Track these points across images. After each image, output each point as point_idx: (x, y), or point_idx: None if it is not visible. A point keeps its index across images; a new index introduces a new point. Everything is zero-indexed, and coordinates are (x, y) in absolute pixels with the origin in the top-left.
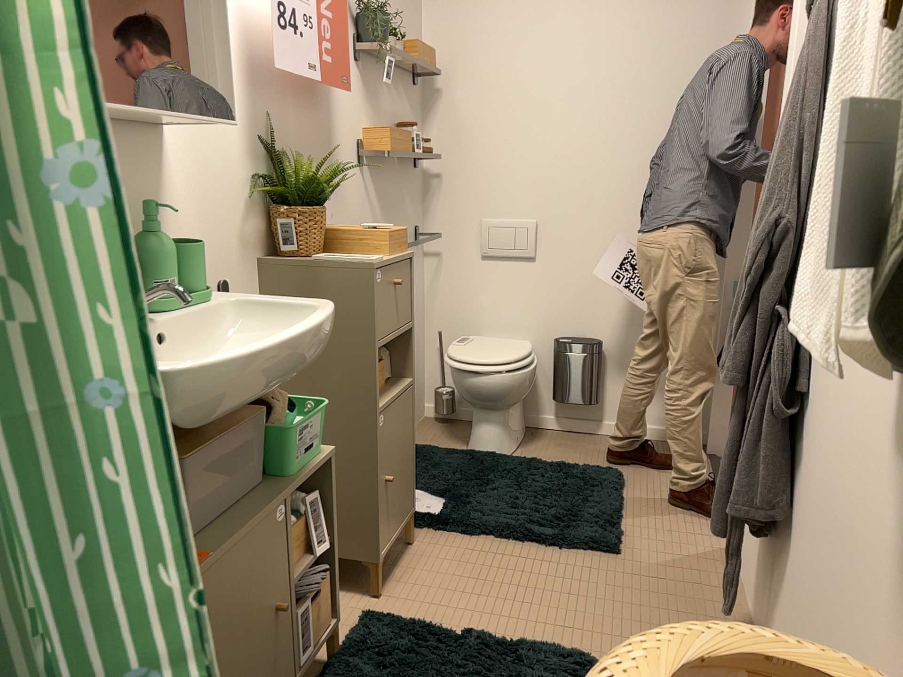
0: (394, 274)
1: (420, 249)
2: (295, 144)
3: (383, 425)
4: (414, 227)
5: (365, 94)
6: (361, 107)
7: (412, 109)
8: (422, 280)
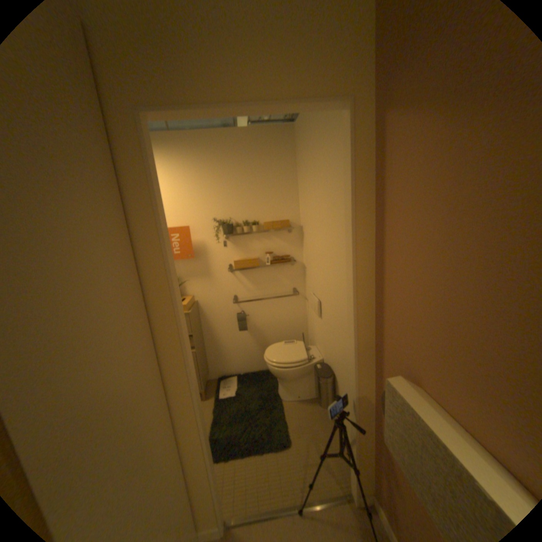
0: None
1: (298, 297)
2: (182, 273)
3: None
4: (289, 288)
5: (233, 247)
6: (230, 252)
7: (286, 241)
8: (302, 309)
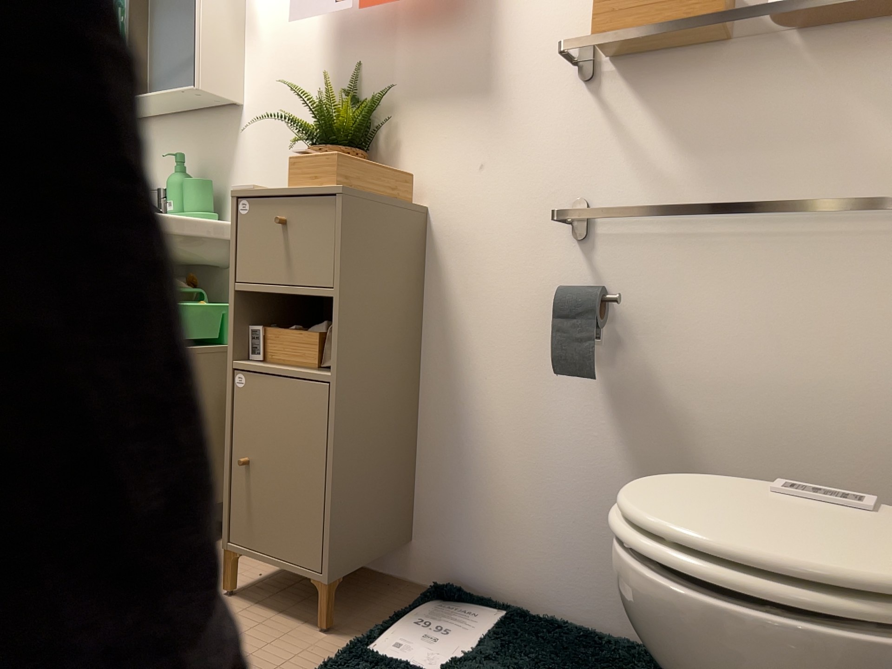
0: (279, 209)
1: None
2: (397, 81)
3: (239, 388)
4: None
5: None
6: None
7: None
8: None
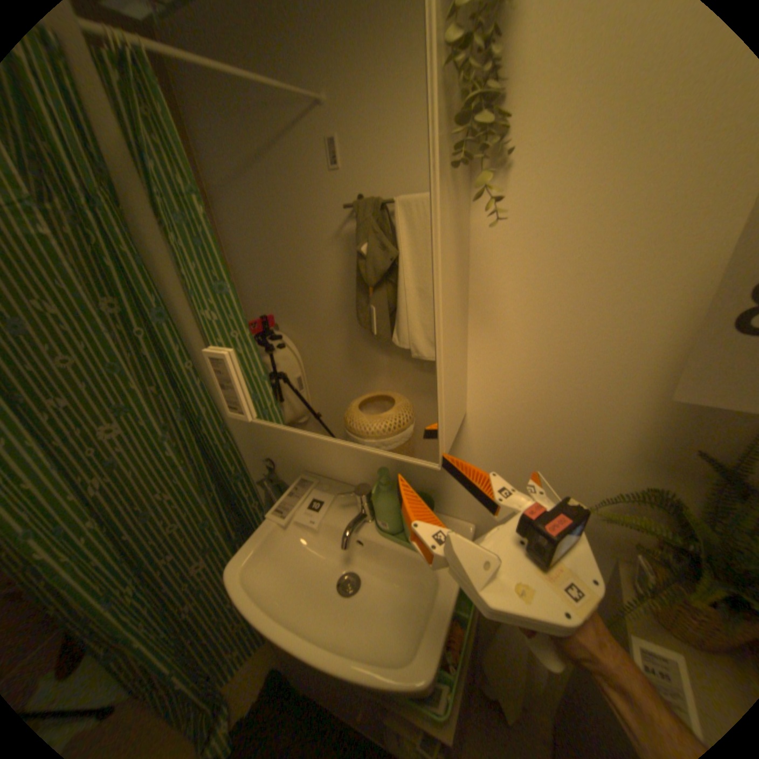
0: None
1: None
2: None
3: None
4: None
5: None
6: None
7: None
8: None
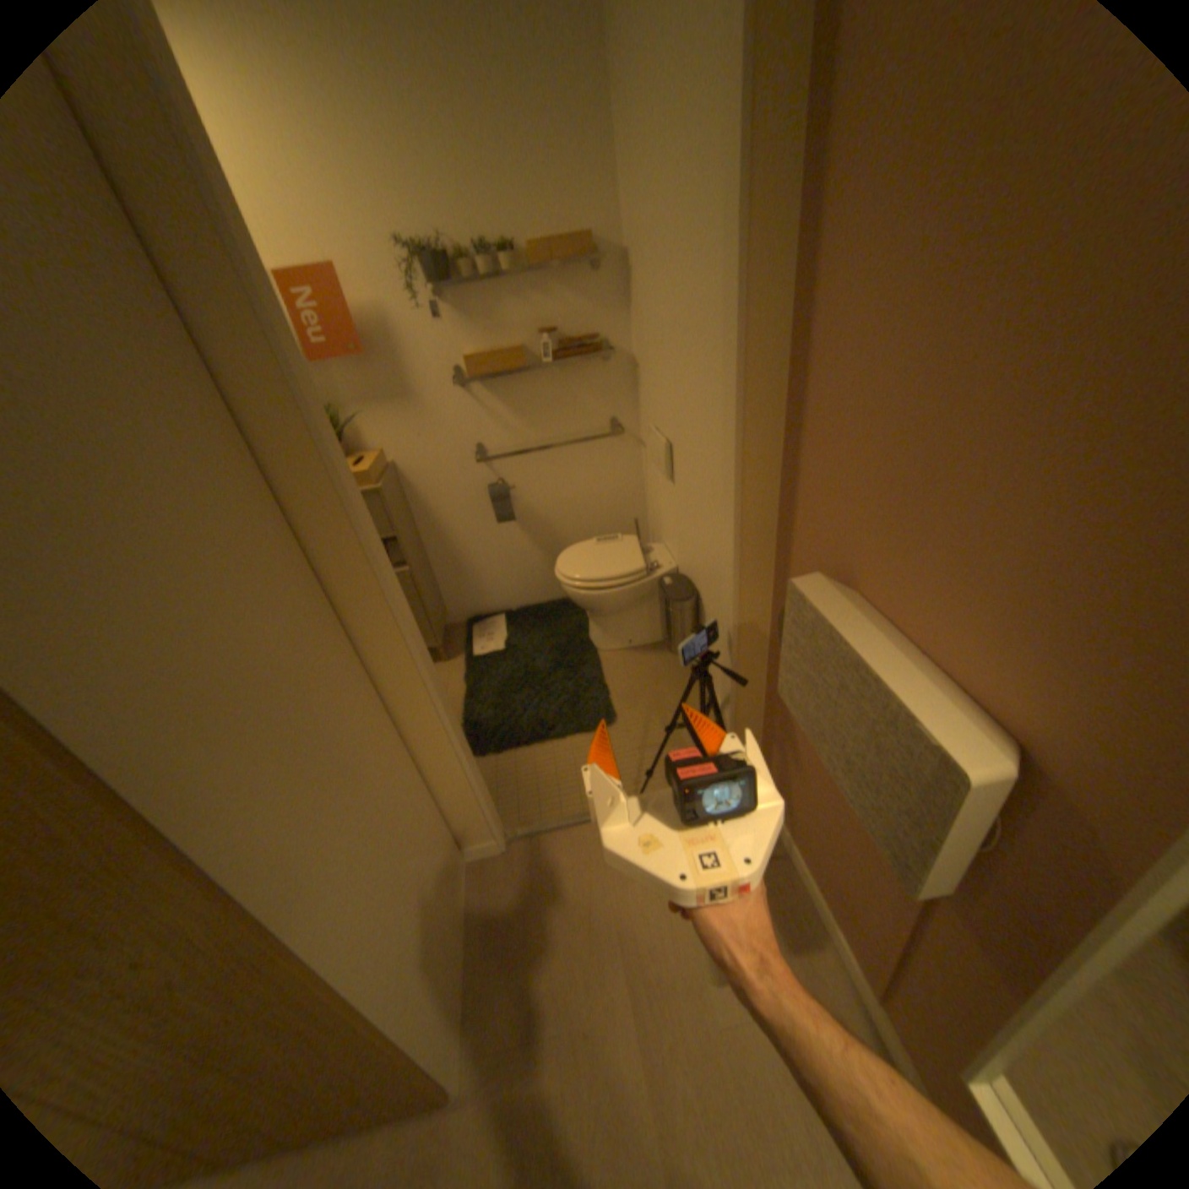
0: None
1: (622, 438)
2: (342, 394)
3: None
4: (602, 419)
5: (456, 318)
6: (451, 333)
7: (586, 294)
8: (632, 466)
